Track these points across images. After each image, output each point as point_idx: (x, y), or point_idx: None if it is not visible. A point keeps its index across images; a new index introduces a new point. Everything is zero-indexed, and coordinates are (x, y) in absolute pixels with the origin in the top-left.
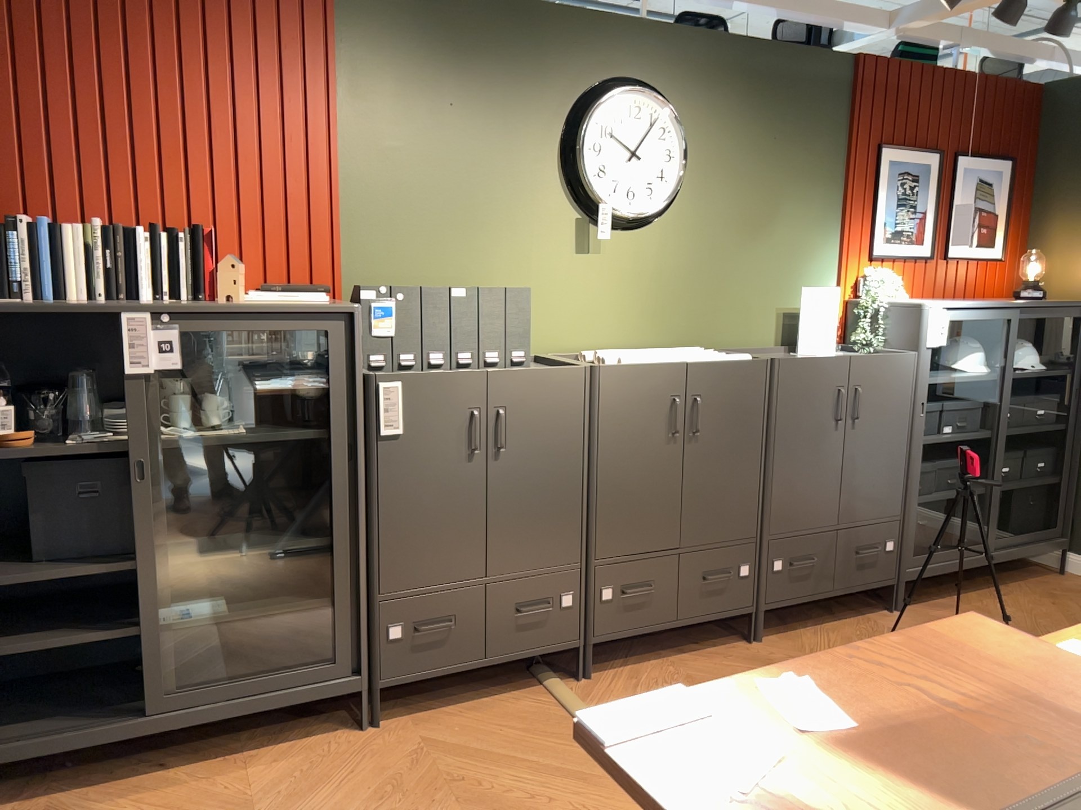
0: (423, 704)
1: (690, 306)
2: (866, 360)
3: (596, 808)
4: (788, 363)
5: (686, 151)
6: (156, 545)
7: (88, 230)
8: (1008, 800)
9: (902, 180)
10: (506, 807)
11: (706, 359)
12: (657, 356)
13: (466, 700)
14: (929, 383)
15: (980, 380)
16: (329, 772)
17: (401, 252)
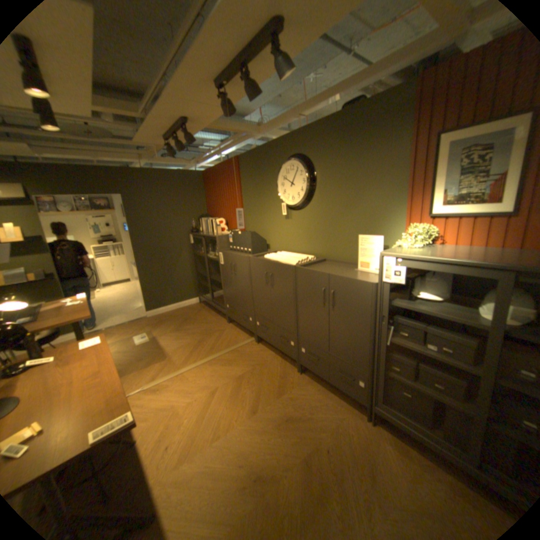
0: (239, 326)
1: (321, 240)
2: (337, 278)
3: (200, 353)
4: (299, 269)
5: (311, 176)
6: (213, 274)
7: (209, 220)
8: (44, 314)
9: (467, 152)
10: (201, 343)
11: (282, 261)
12: (277, 257)
13: (242, 330)
14: (399, 306)
15: (463, 324)
16: (213, 324)
17: (252, 221)
